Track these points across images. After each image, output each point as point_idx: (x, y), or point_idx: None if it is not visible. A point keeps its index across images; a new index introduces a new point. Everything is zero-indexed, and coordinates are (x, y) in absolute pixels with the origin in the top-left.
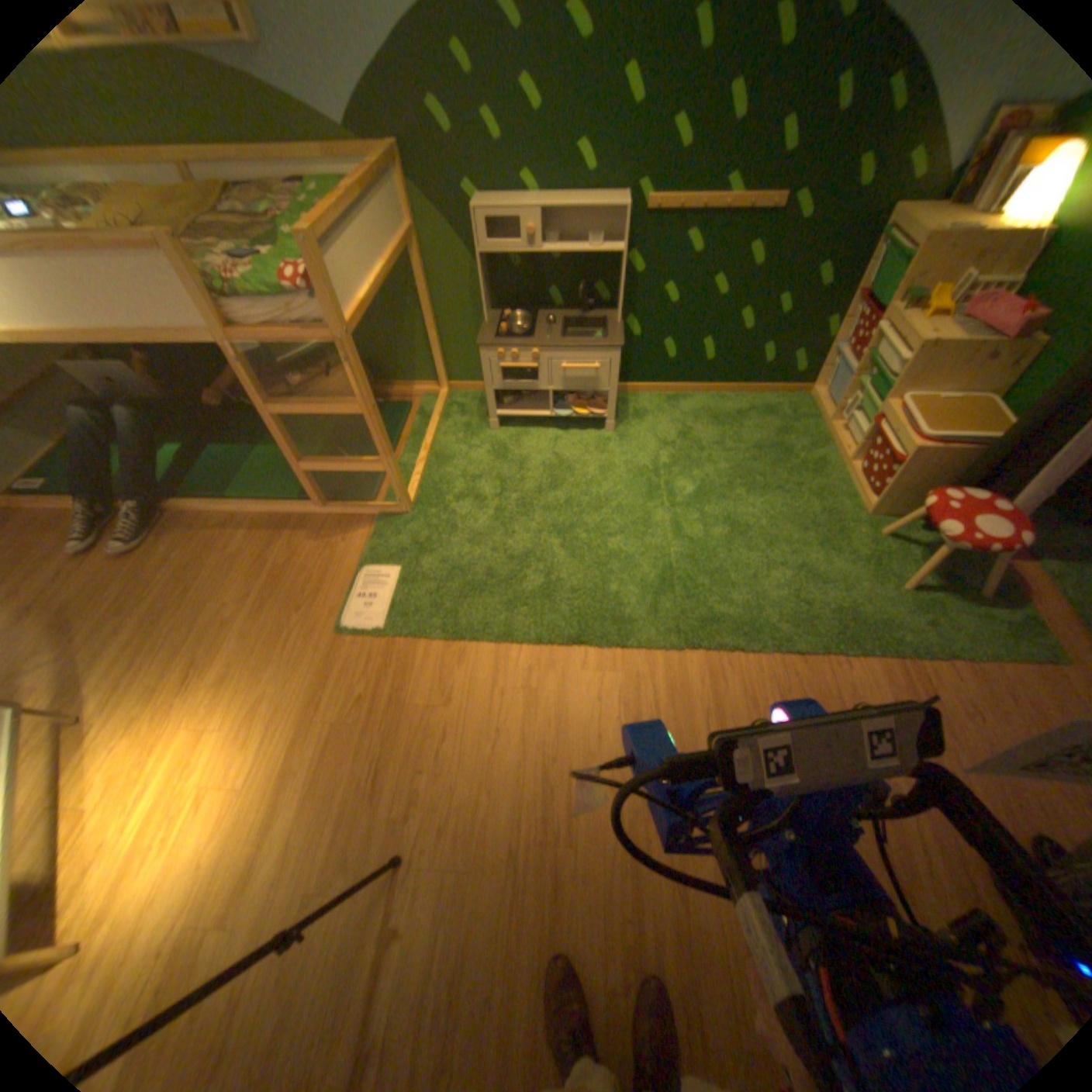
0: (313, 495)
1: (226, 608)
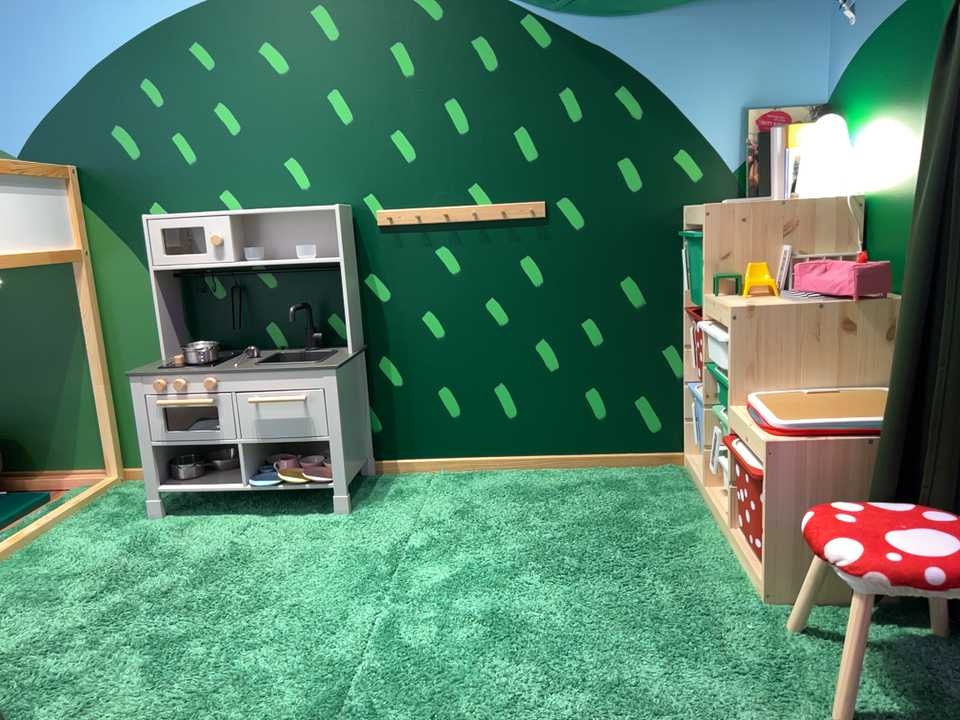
0: None
1: None
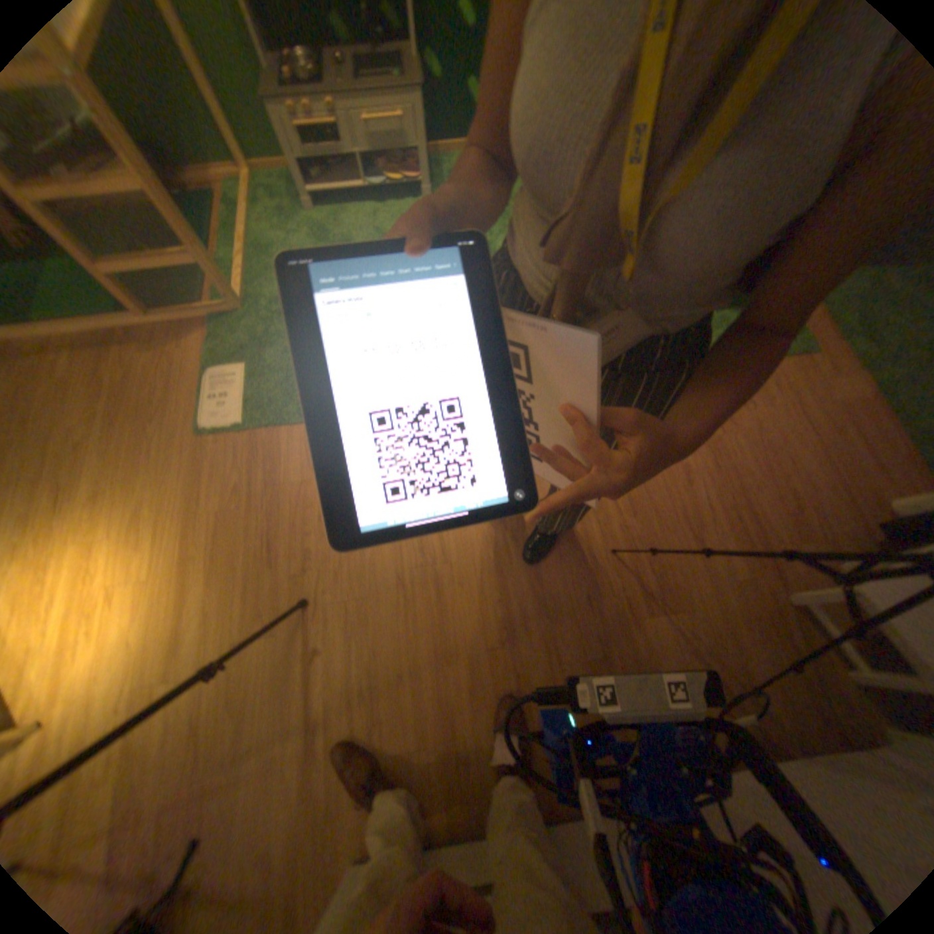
0: (127, 305)
1: (75, 433)
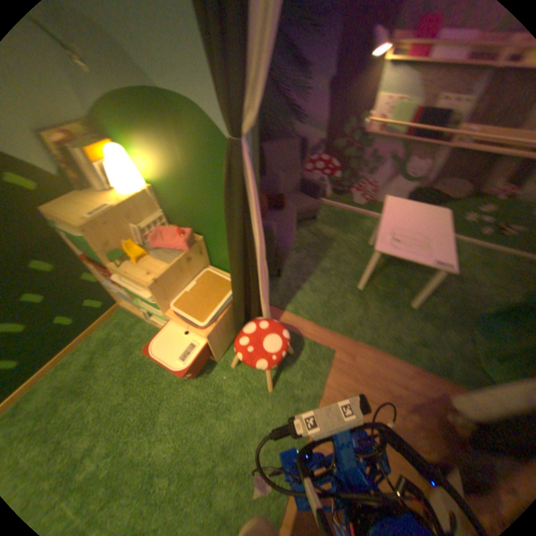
0: None
1: None
